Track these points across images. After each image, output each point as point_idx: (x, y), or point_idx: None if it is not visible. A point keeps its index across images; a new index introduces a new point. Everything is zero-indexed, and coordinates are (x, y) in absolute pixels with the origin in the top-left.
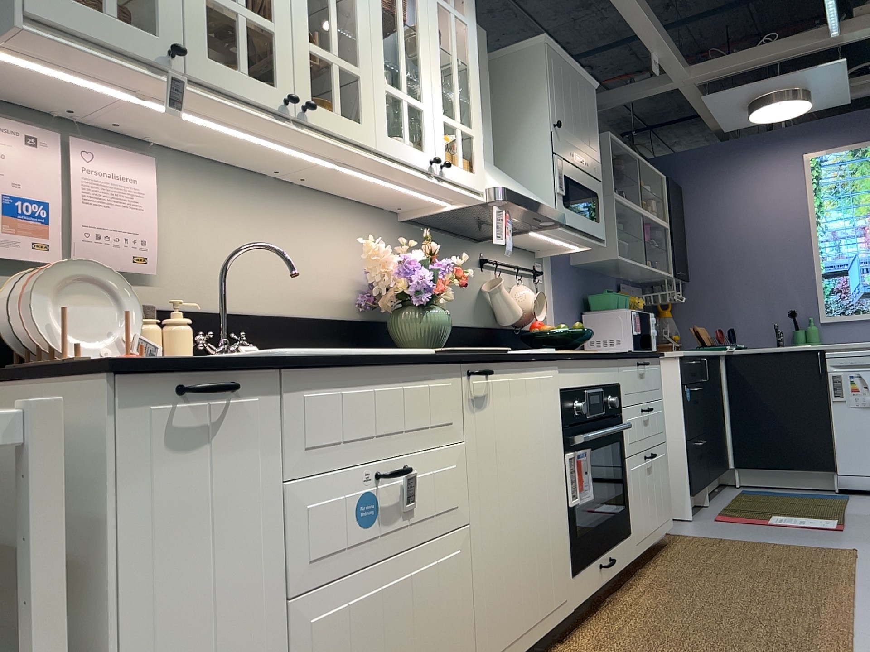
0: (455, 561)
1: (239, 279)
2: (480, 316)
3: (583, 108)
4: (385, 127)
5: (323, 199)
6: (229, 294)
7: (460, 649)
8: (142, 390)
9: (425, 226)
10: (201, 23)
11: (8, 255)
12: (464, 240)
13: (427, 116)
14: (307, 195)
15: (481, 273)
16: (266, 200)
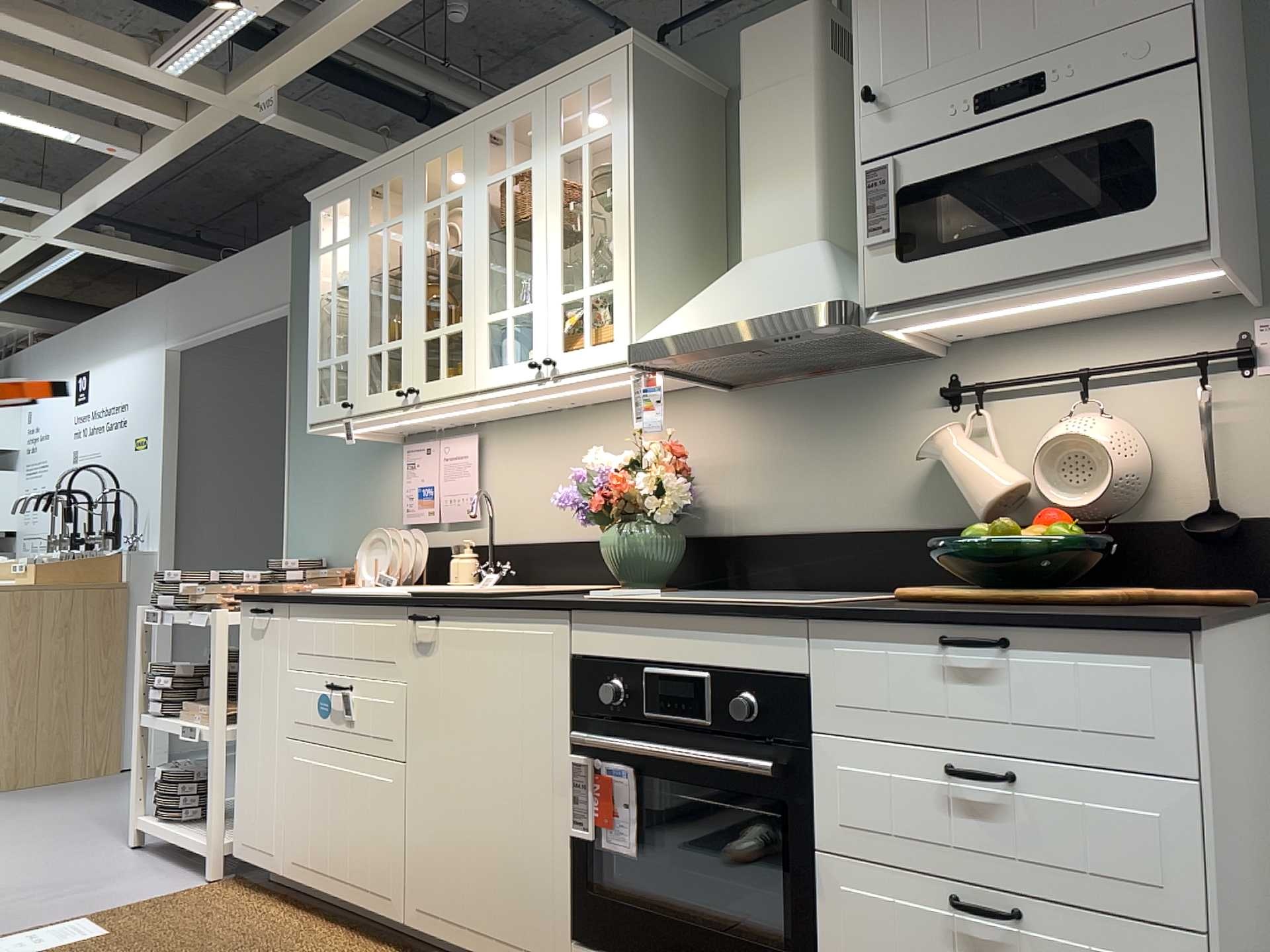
0: (387, 787)
1: (536, 511)
2: (932, 505)
3: None
4: (483, 362)
5: (615, 406)
6: (528, 526)
7: (386, 867)
8: (249, 608)
9: (769, 382)
10: (364, 374)
11: (421, 520)
12: (884, 367)
13: (536, 312)
14: (598, 409)
15: (943, 418)
16: (558, 431)
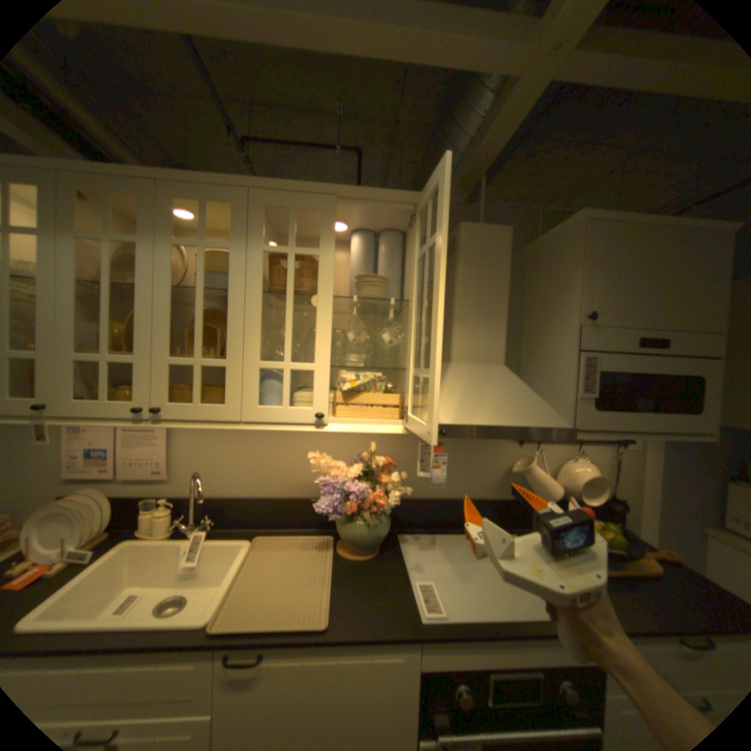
0: None
1: (230, 475)
2: (507, 489)
3: (678, 271)
4: (254, 400)
5: None
6: (222, 486)
7: None
8: None
9: None
10: (69, 378)
11: (89, 476)
12: None
13: (320, 373)
14: None
15: (516, 449)
16: None
